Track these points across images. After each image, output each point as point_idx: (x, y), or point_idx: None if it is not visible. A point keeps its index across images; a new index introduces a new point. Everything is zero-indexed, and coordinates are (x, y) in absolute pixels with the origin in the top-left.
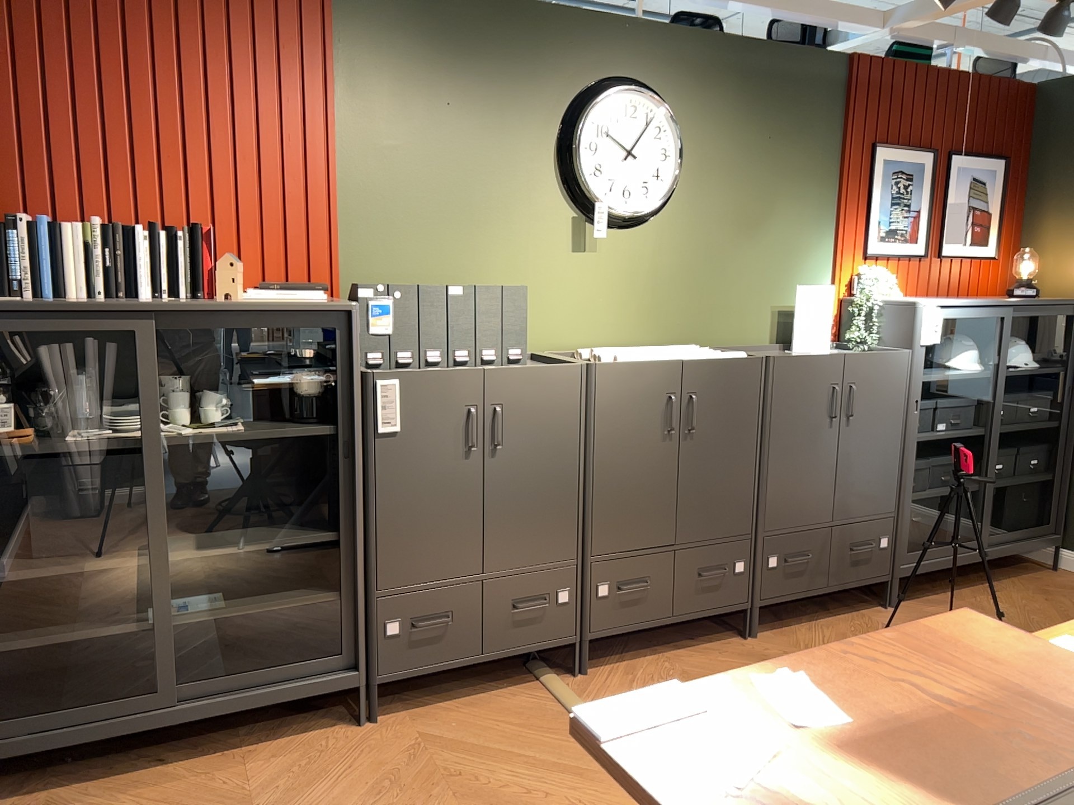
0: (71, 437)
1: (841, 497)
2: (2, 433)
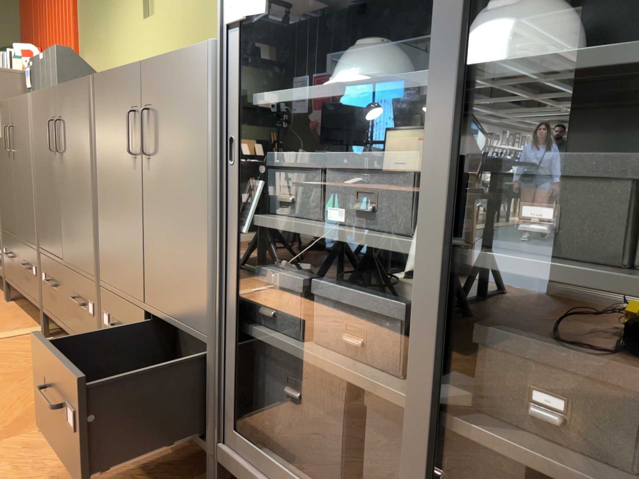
0: None
1: (148, 273)
2: None
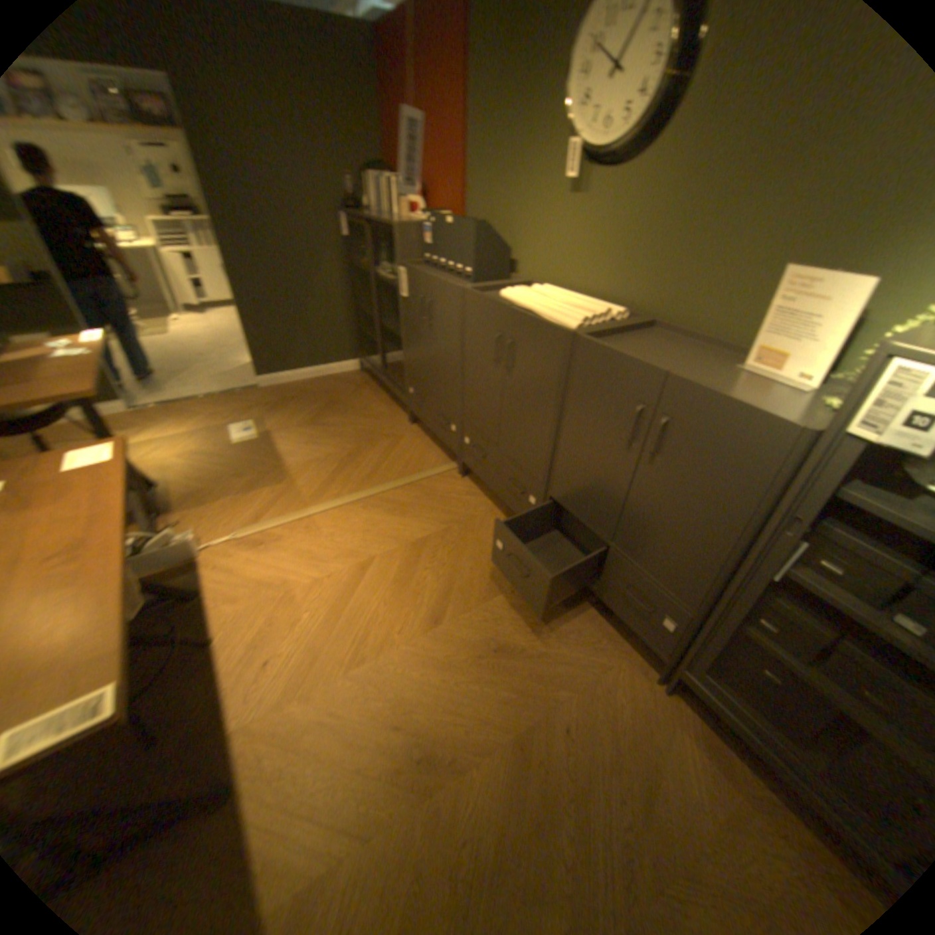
0: (373, 267)
1: (623, 528)
2: (360, 260)
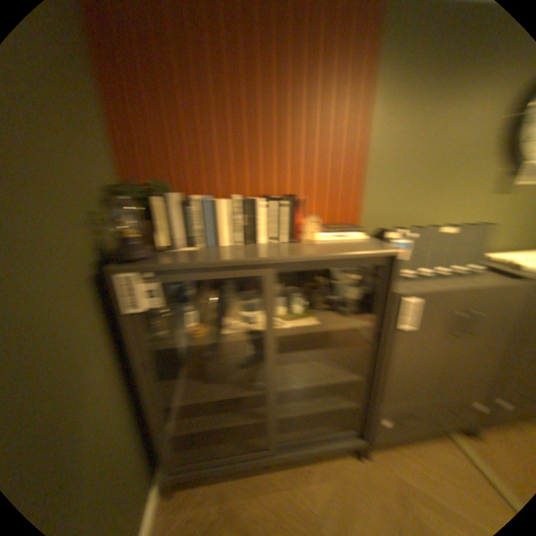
0: (226, 328)
1: None
2: (191, 332)
